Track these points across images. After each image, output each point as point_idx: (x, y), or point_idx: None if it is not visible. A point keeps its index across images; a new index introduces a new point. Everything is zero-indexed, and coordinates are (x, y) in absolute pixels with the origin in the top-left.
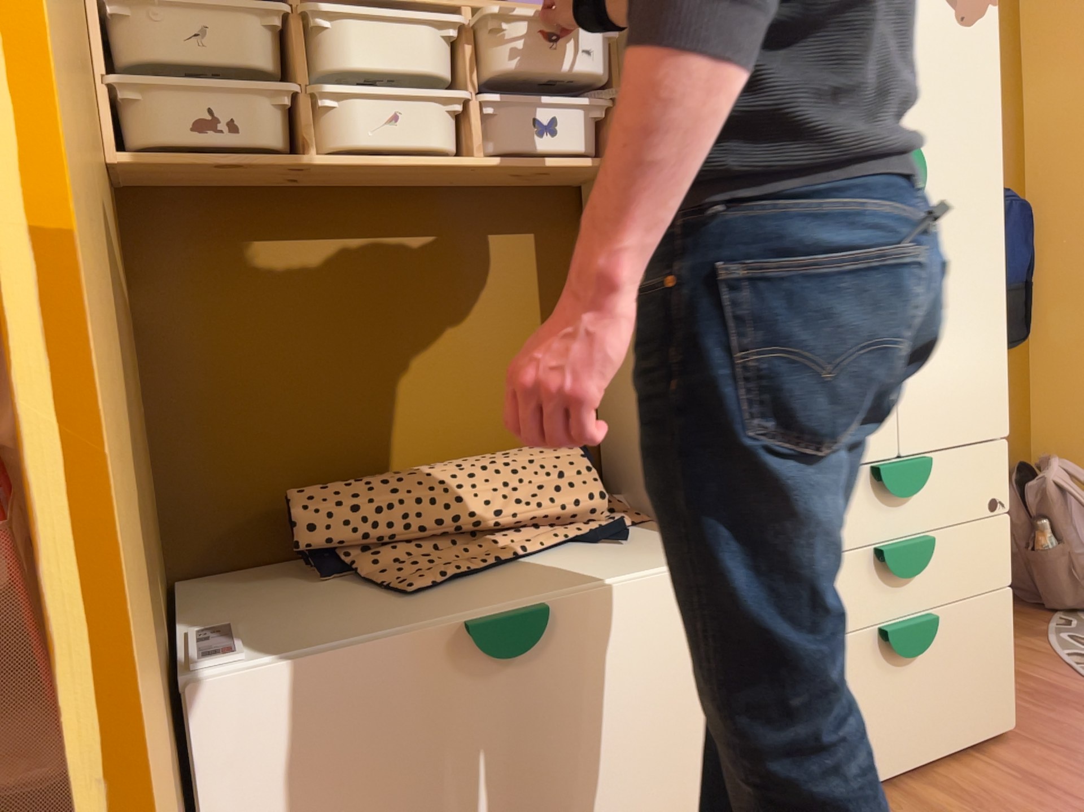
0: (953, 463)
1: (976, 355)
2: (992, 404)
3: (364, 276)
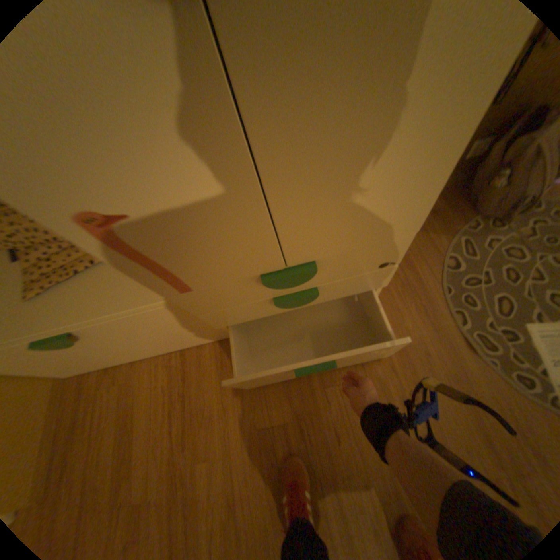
0: (345, 257)
1: (394, 186)
2: (401, 219)
3: None
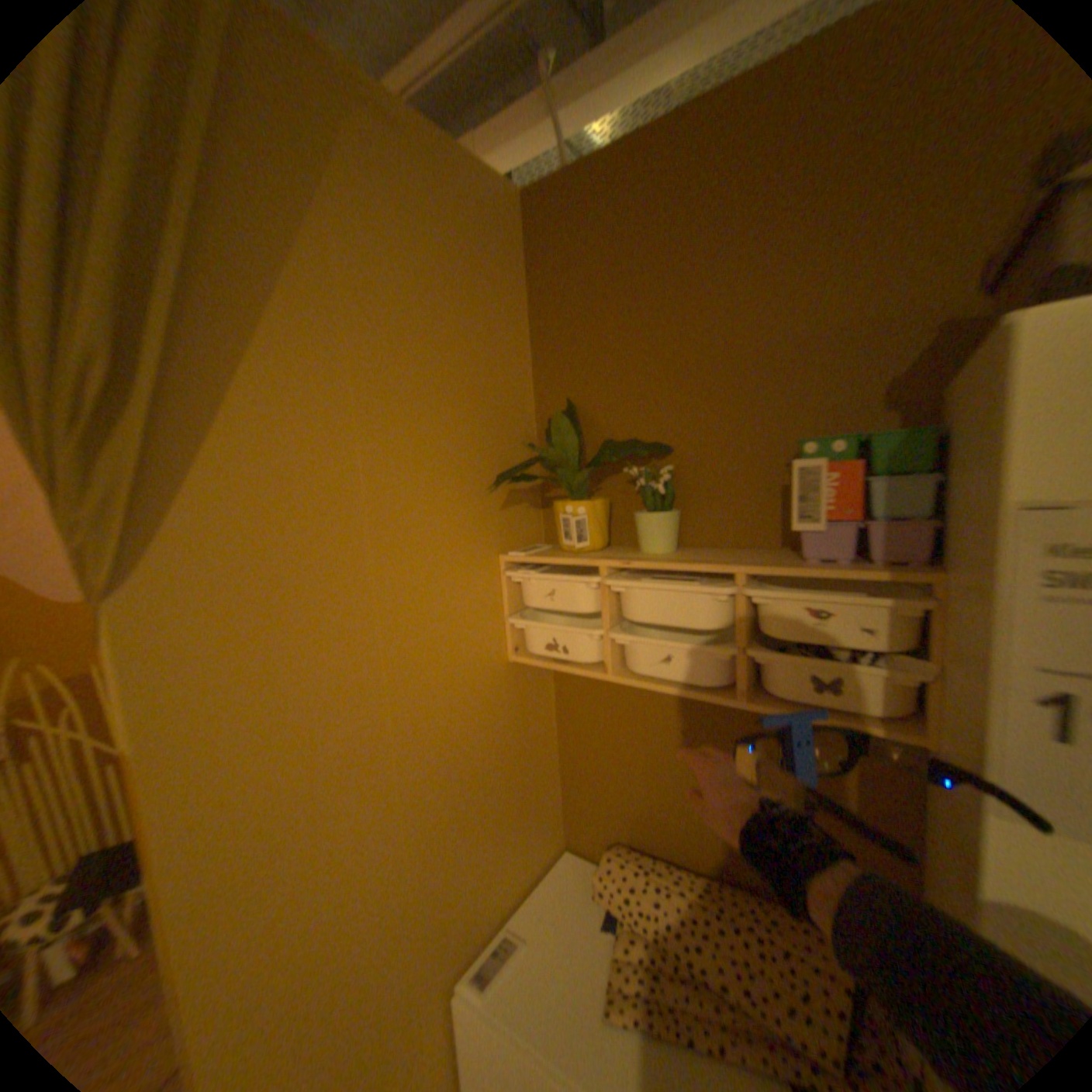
0: None
1: None
2: None
3: (686, 723)
